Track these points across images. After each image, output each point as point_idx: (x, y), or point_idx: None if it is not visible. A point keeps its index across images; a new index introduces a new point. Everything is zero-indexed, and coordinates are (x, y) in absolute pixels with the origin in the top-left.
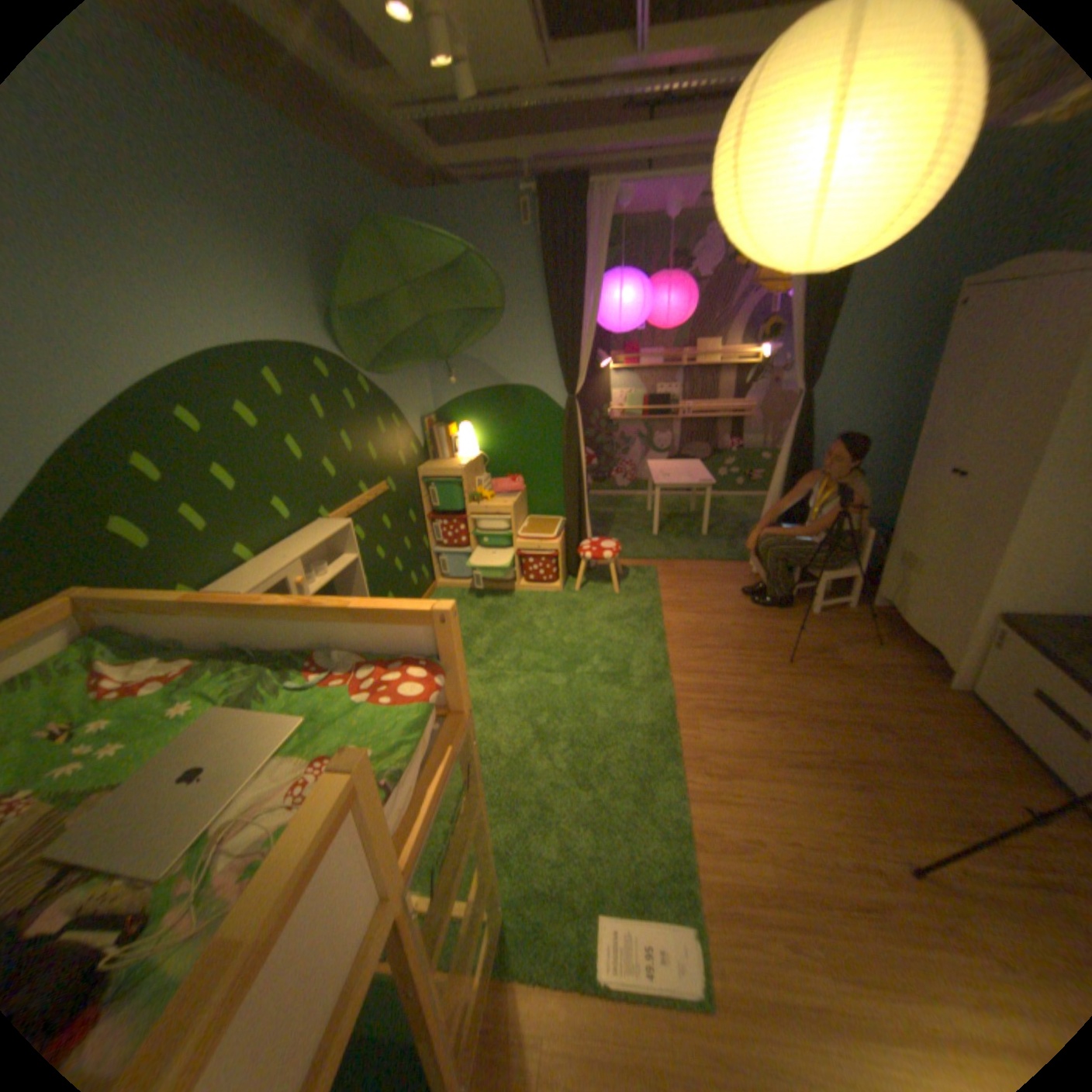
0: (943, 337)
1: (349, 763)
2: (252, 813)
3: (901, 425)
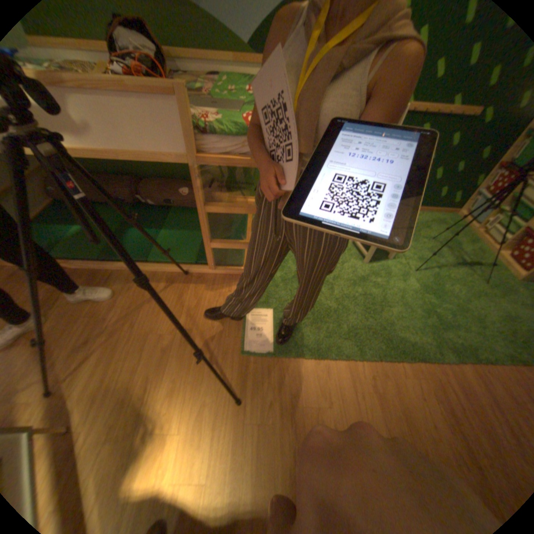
0: None
1: (175, 81)
2: (195, 109)
3: None
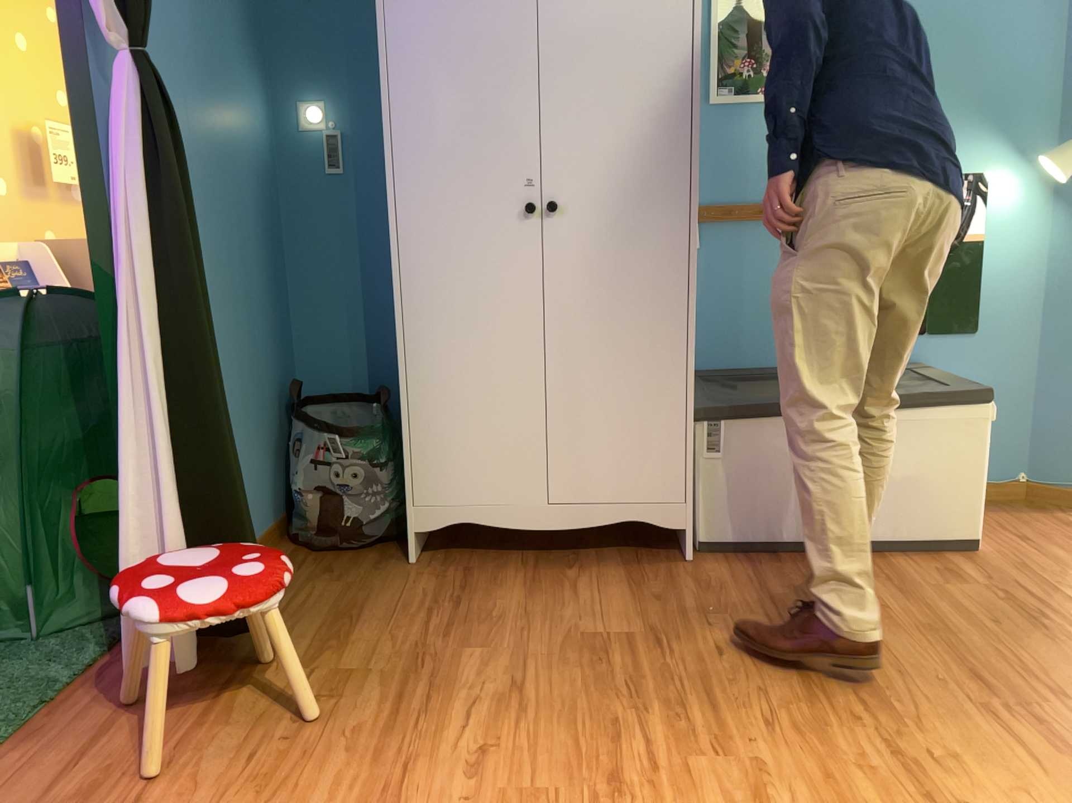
0: (232, 6)
1: None
2: None
3: (234, 187)
